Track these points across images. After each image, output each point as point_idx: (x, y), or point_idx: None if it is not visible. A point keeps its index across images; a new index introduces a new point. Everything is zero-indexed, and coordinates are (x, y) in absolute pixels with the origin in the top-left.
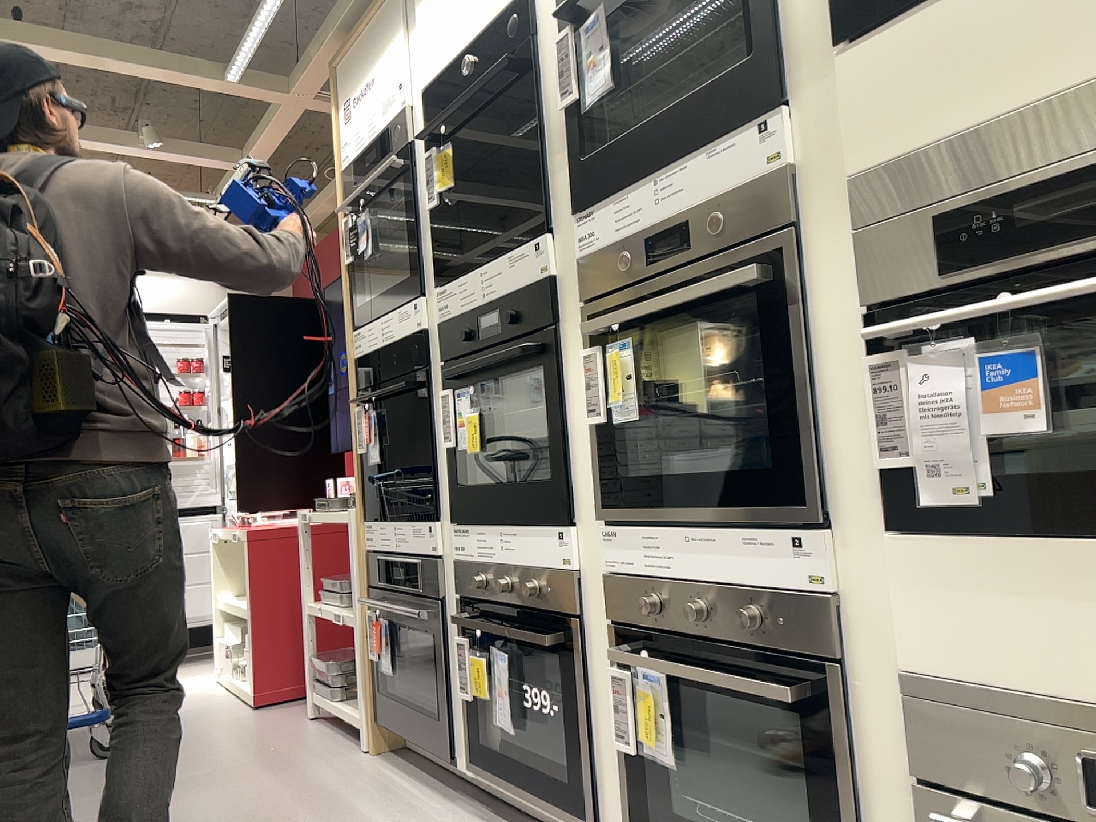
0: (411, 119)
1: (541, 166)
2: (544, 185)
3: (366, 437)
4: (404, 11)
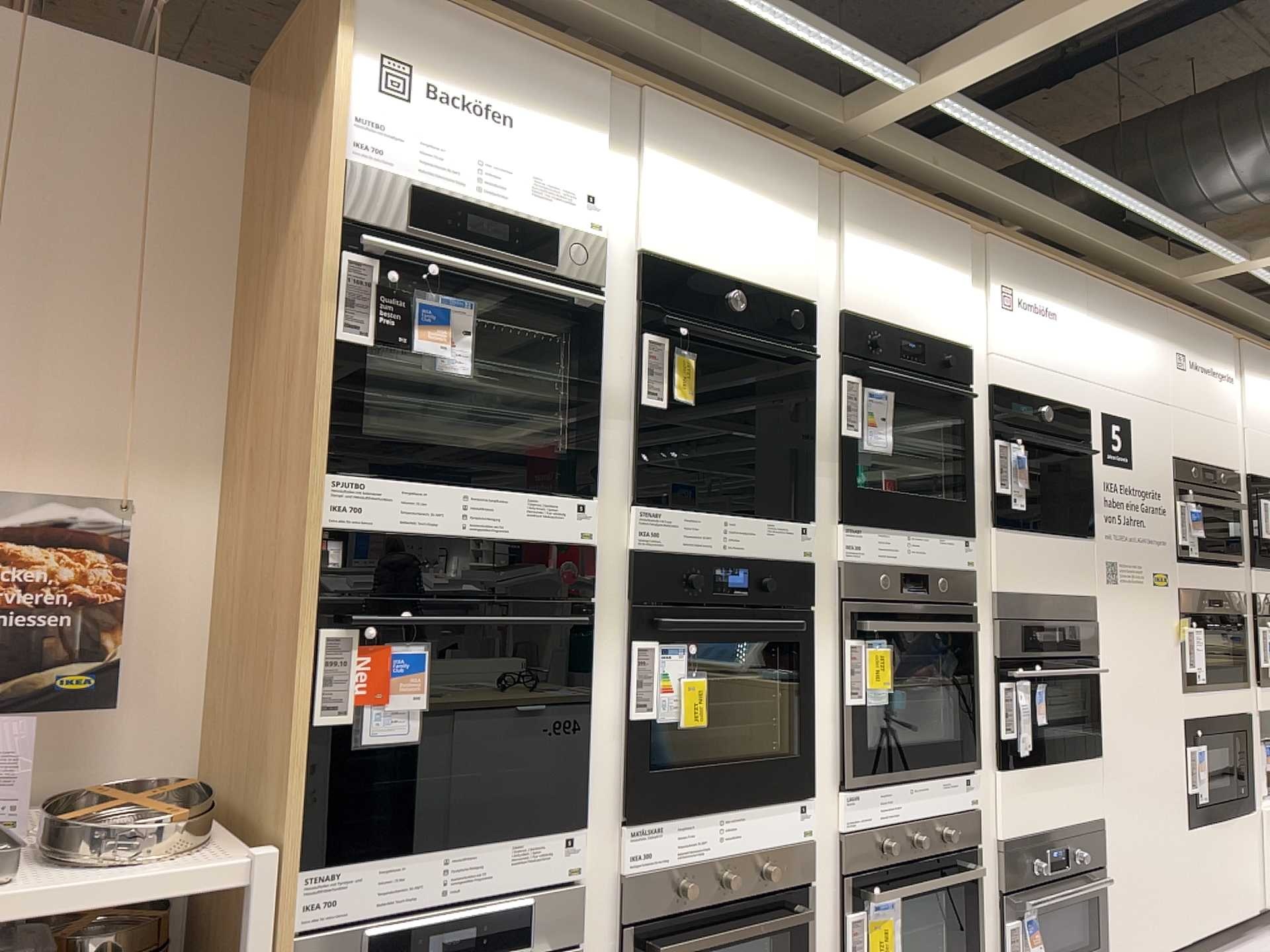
0: (606, 257)
1: (809, 461)
2: (809, 479)
3: (361, 691)
4: (611, 112)
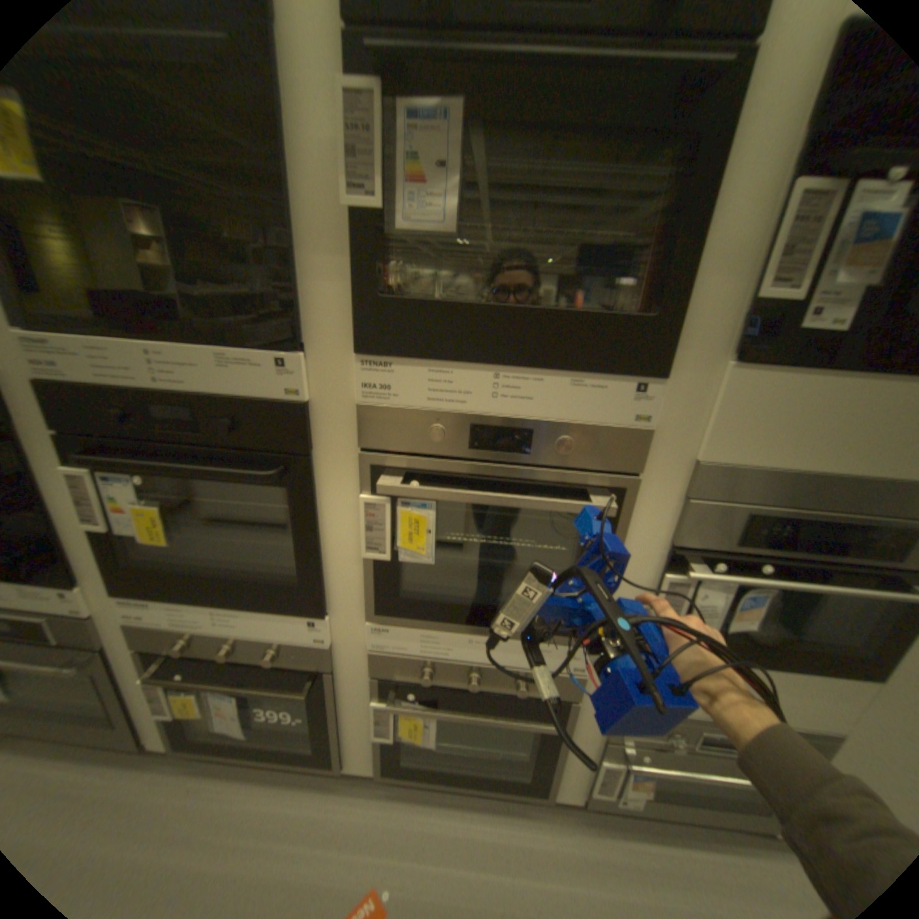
0: None
1: (288, 259)
2: (292, 287)
3: None
4: None
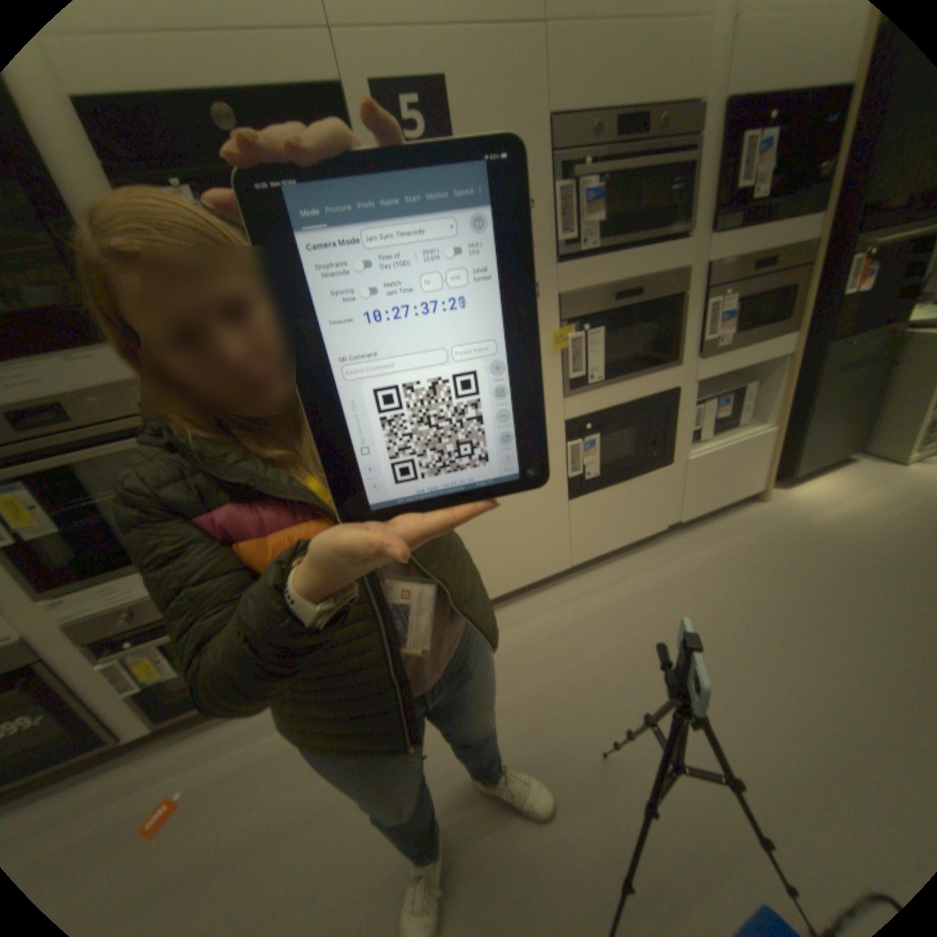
0: None
1: None
2: None
3: None
4: None
